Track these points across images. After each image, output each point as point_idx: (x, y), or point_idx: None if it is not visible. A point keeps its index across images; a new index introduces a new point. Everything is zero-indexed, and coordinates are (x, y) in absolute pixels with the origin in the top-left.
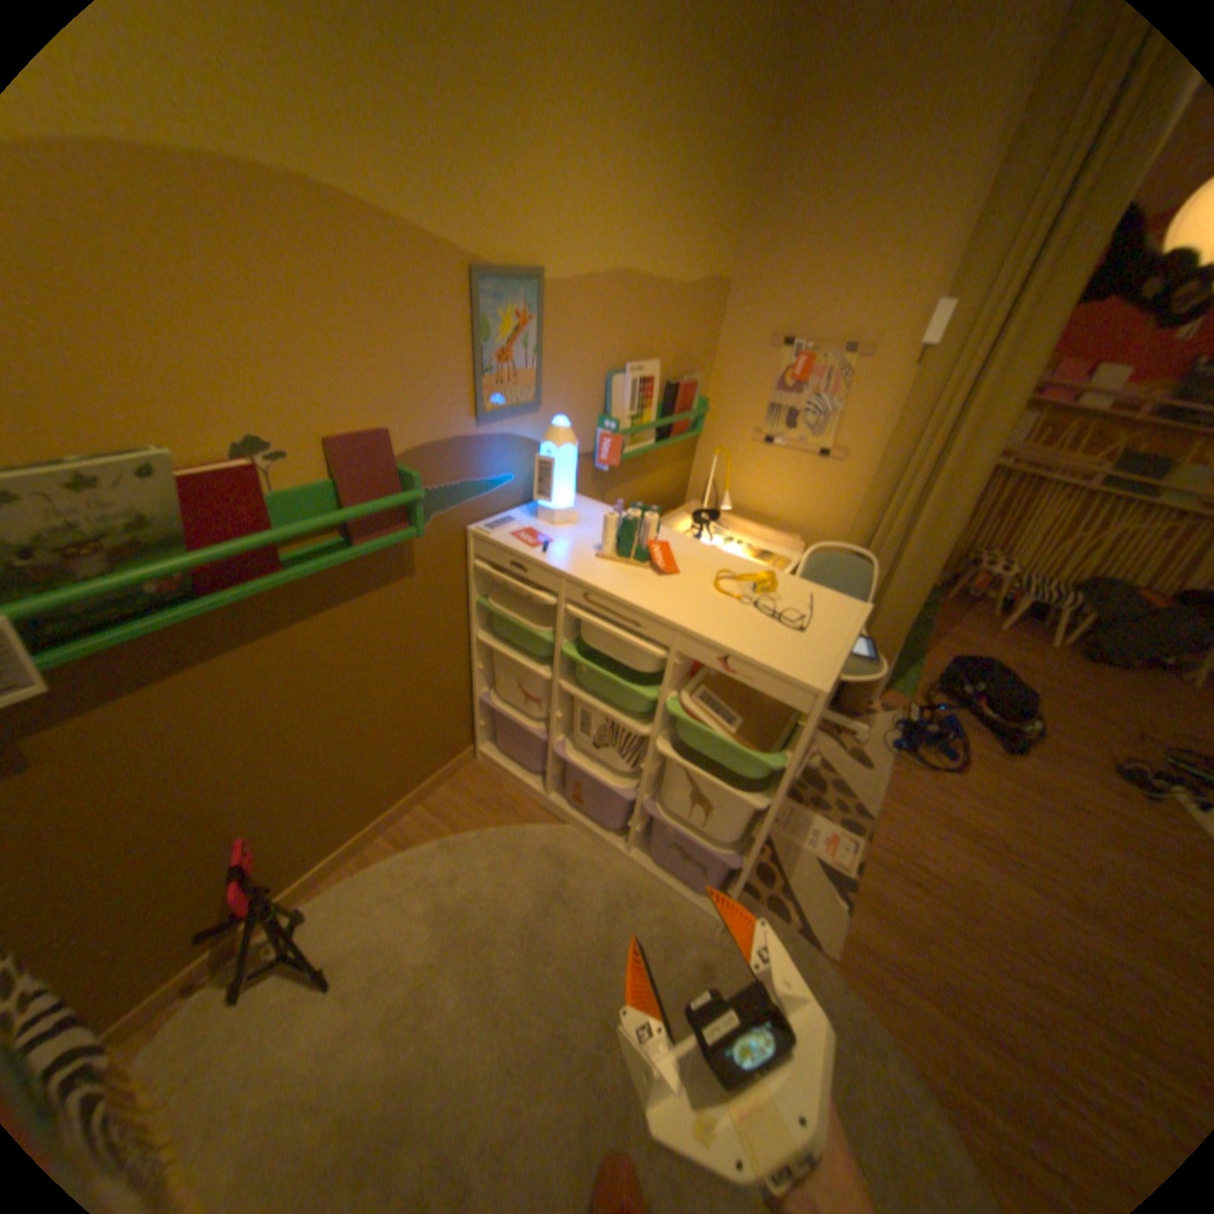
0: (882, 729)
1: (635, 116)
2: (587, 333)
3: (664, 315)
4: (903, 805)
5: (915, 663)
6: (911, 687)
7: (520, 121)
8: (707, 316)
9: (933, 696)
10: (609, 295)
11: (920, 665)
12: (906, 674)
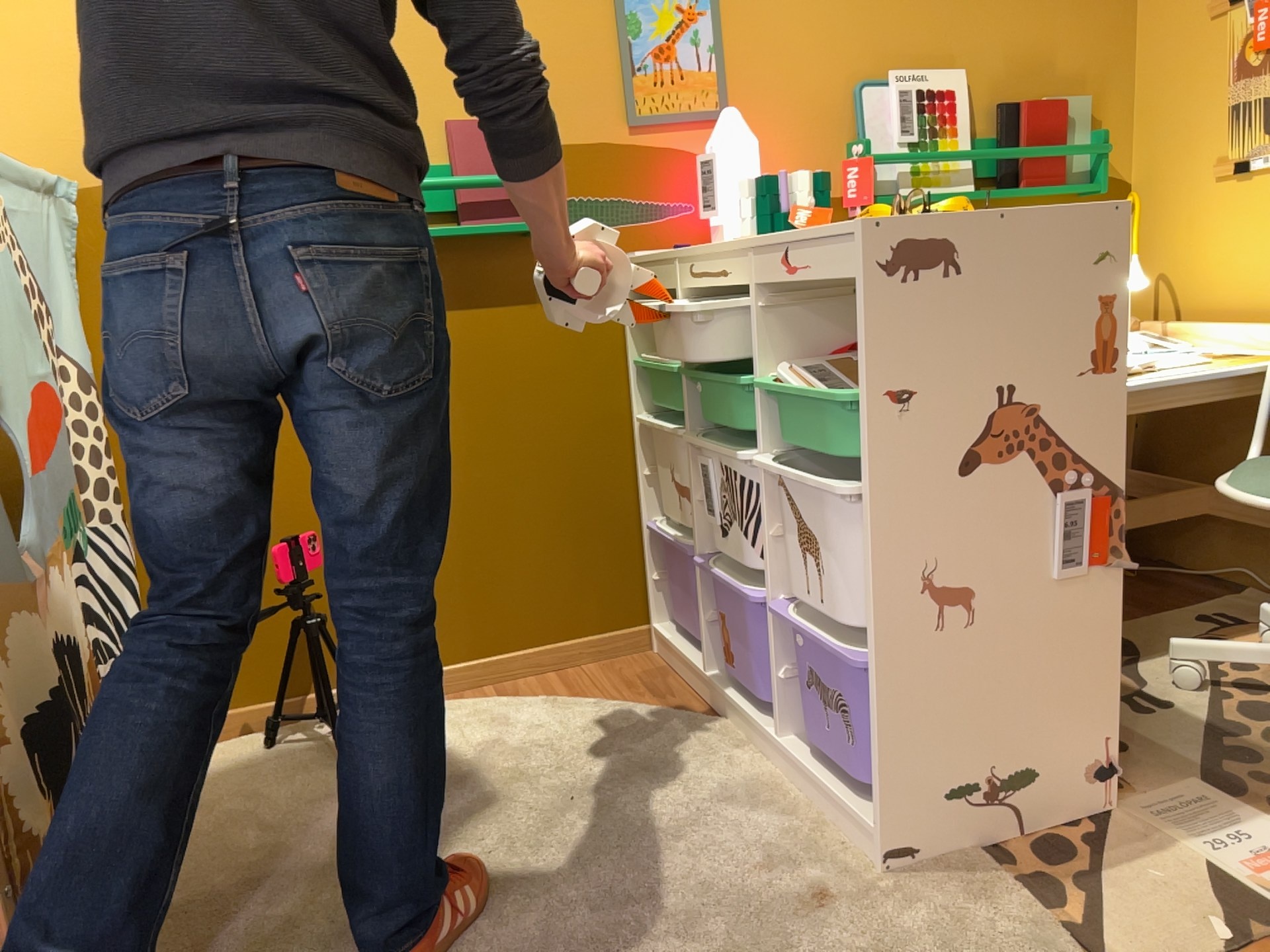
0: None
1: None
2: (802, 32)
3: (966, 9)
4: None
5: None
6: None
7: None
8: (1082, 10)
9: None
10: None
11: None
12: None
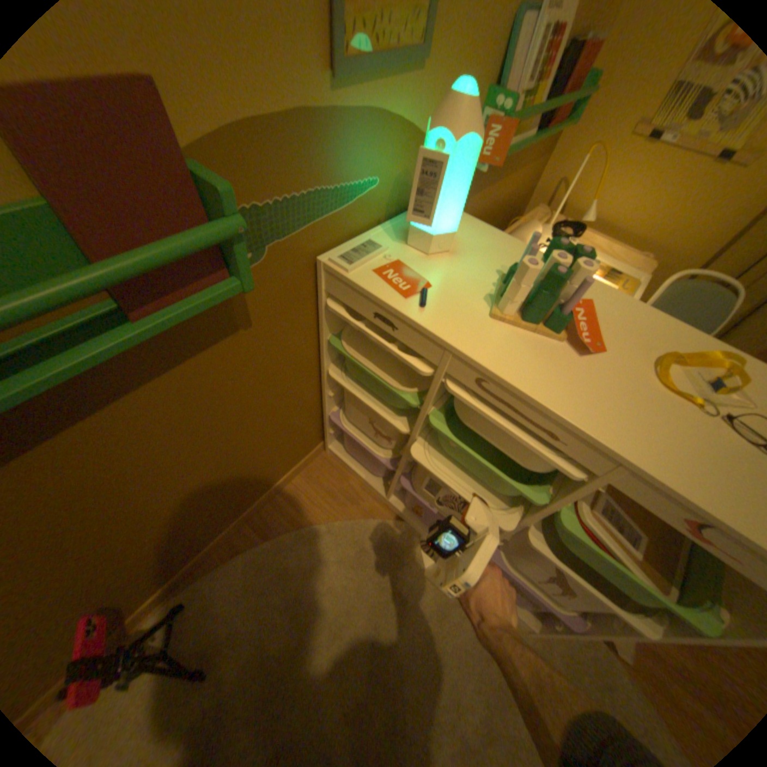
0: None
1: None
2: None
3: None
4: None
5: None
6: None
7: None
8: None
9: None
10: None
11: None
12: None
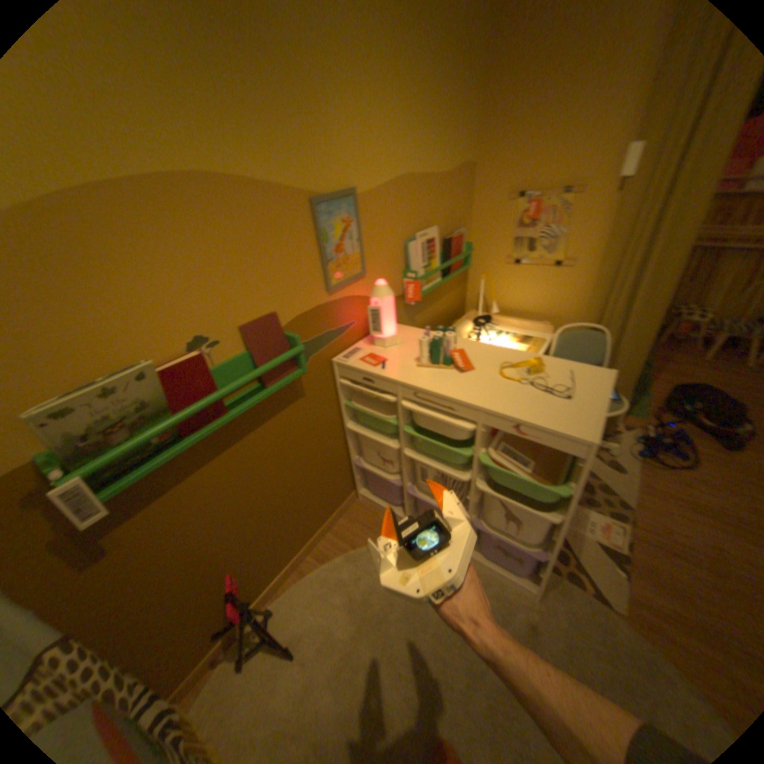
0: (629, 444)
1: (400, 71)
2: (389, 219)
3: (436, 195)
4: (654, 497)
5: (644, 393)
6: (644, 411)
7: (328, 96)
8: (464, 188)
9: (662, 415)
10: (399, 191)
11: (649, 394)
12: (639, 402)
